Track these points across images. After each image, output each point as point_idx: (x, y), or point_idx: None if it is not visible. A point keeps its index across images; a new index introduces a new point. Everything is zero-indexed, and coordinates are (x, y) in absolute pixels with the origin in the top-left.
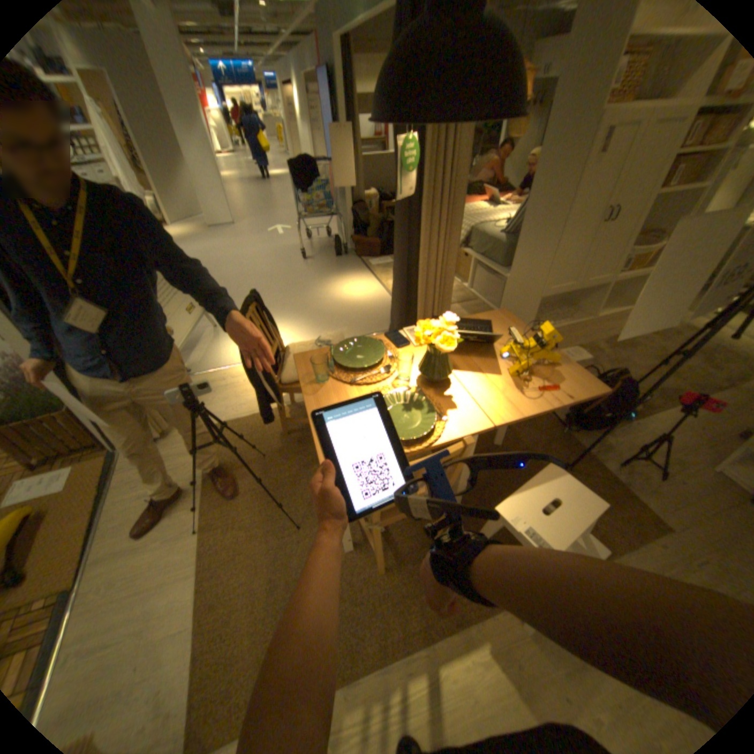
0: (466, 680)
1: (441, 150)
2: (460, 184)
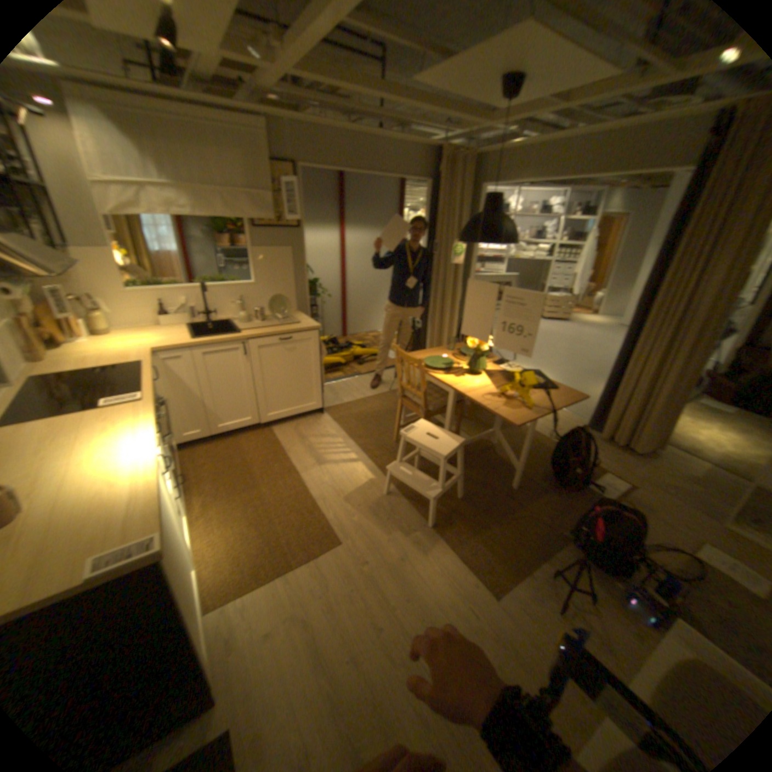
0: (361, 469)
1: (682, 285)
2: (698, 317)
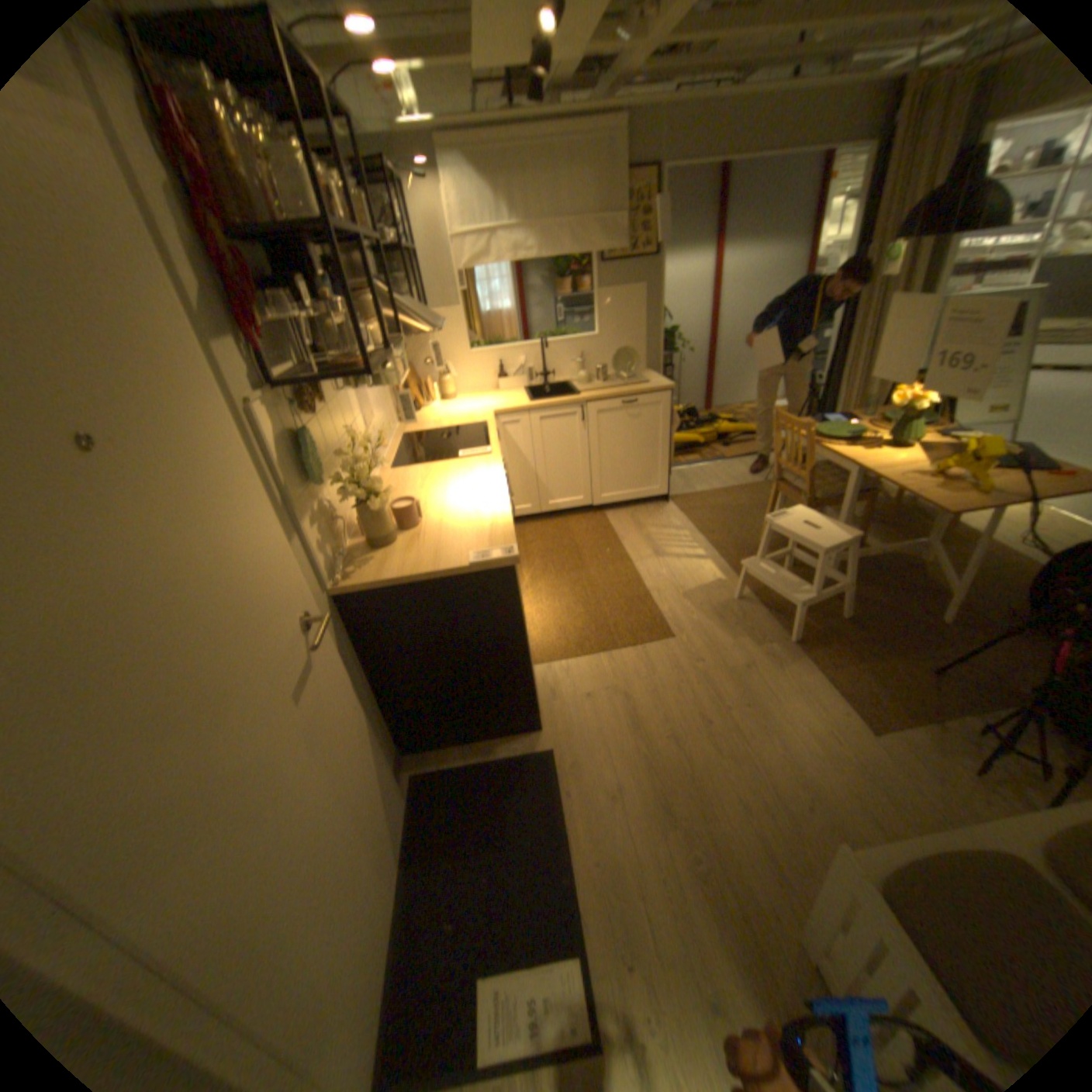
0: (708, 568)
1: None
2: None
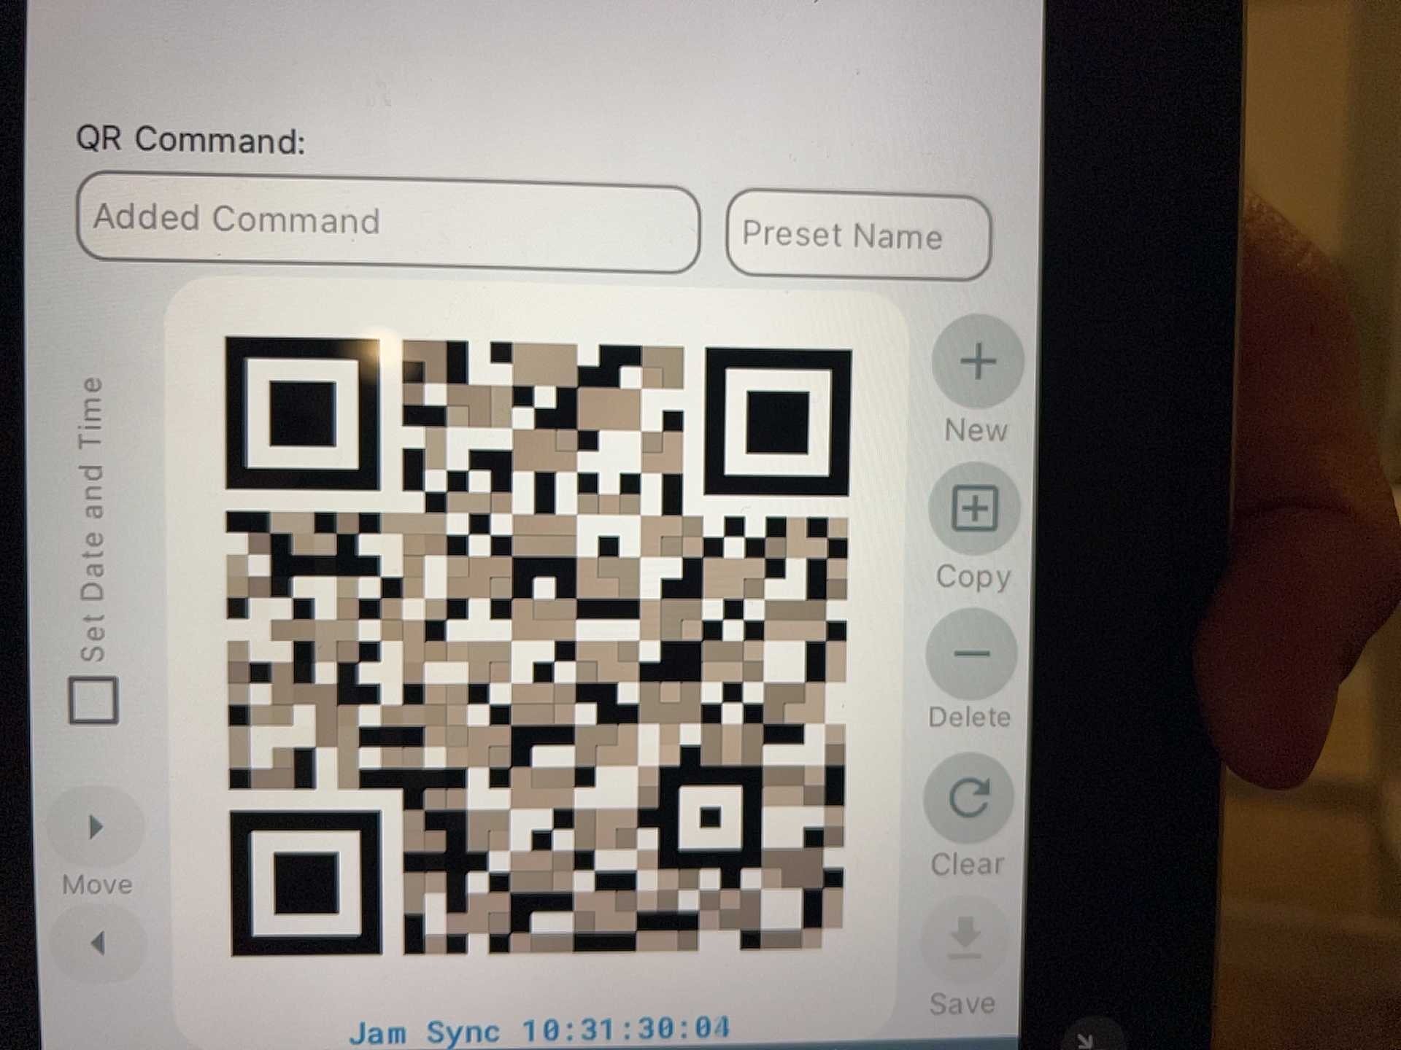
0: None
1: None
2: None
